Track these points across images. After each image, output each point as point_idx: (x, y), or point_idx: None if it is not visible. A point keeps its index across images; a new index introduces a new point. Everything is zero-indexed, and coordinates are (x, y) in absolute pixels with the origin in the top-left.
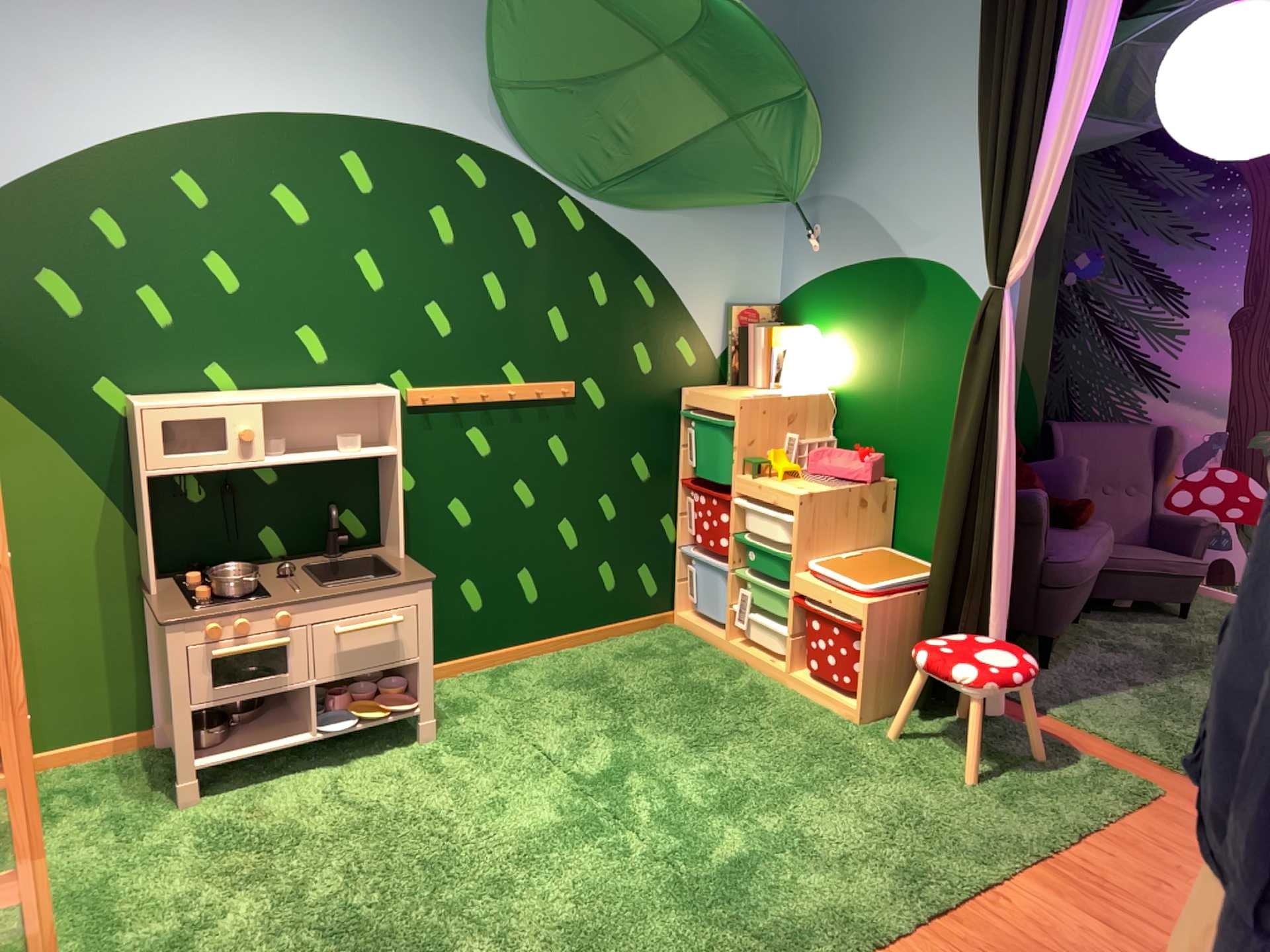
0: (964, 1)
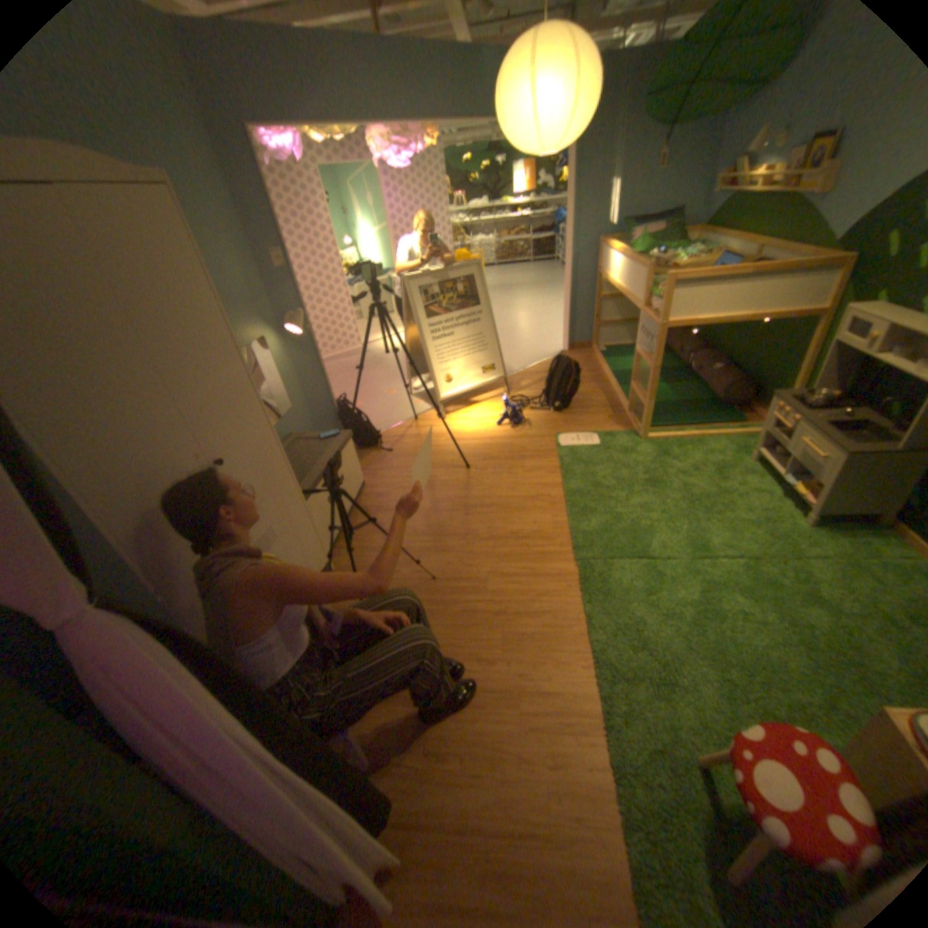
0: None
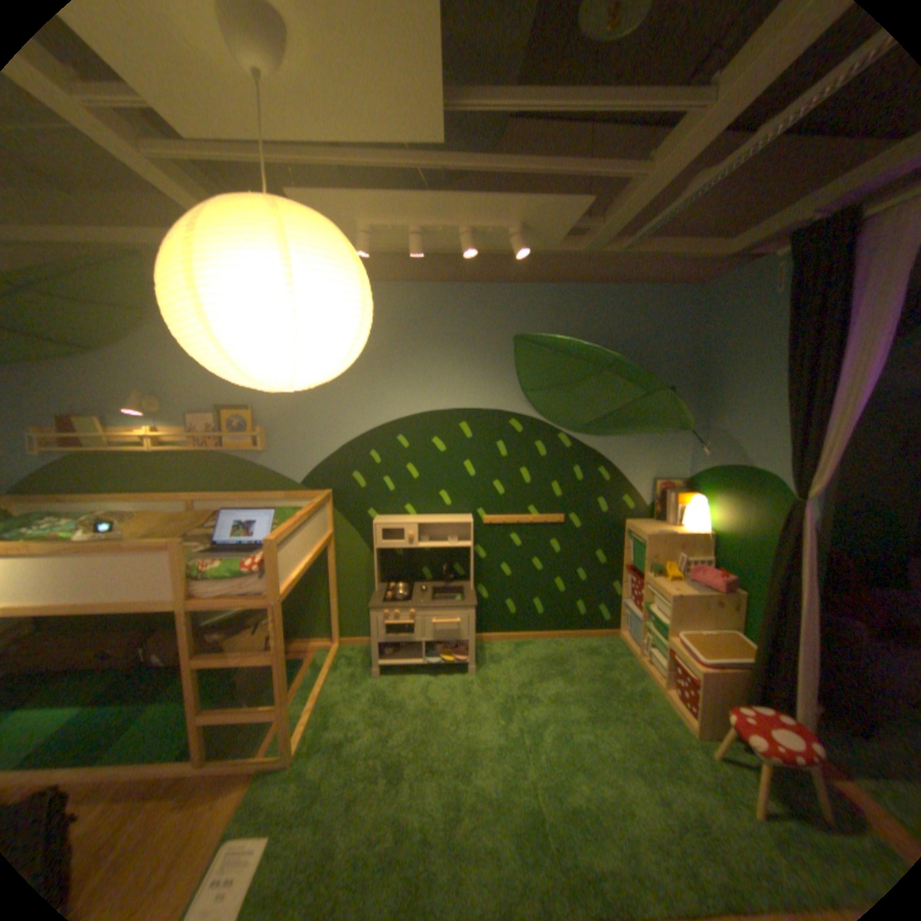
0: (789, 326)
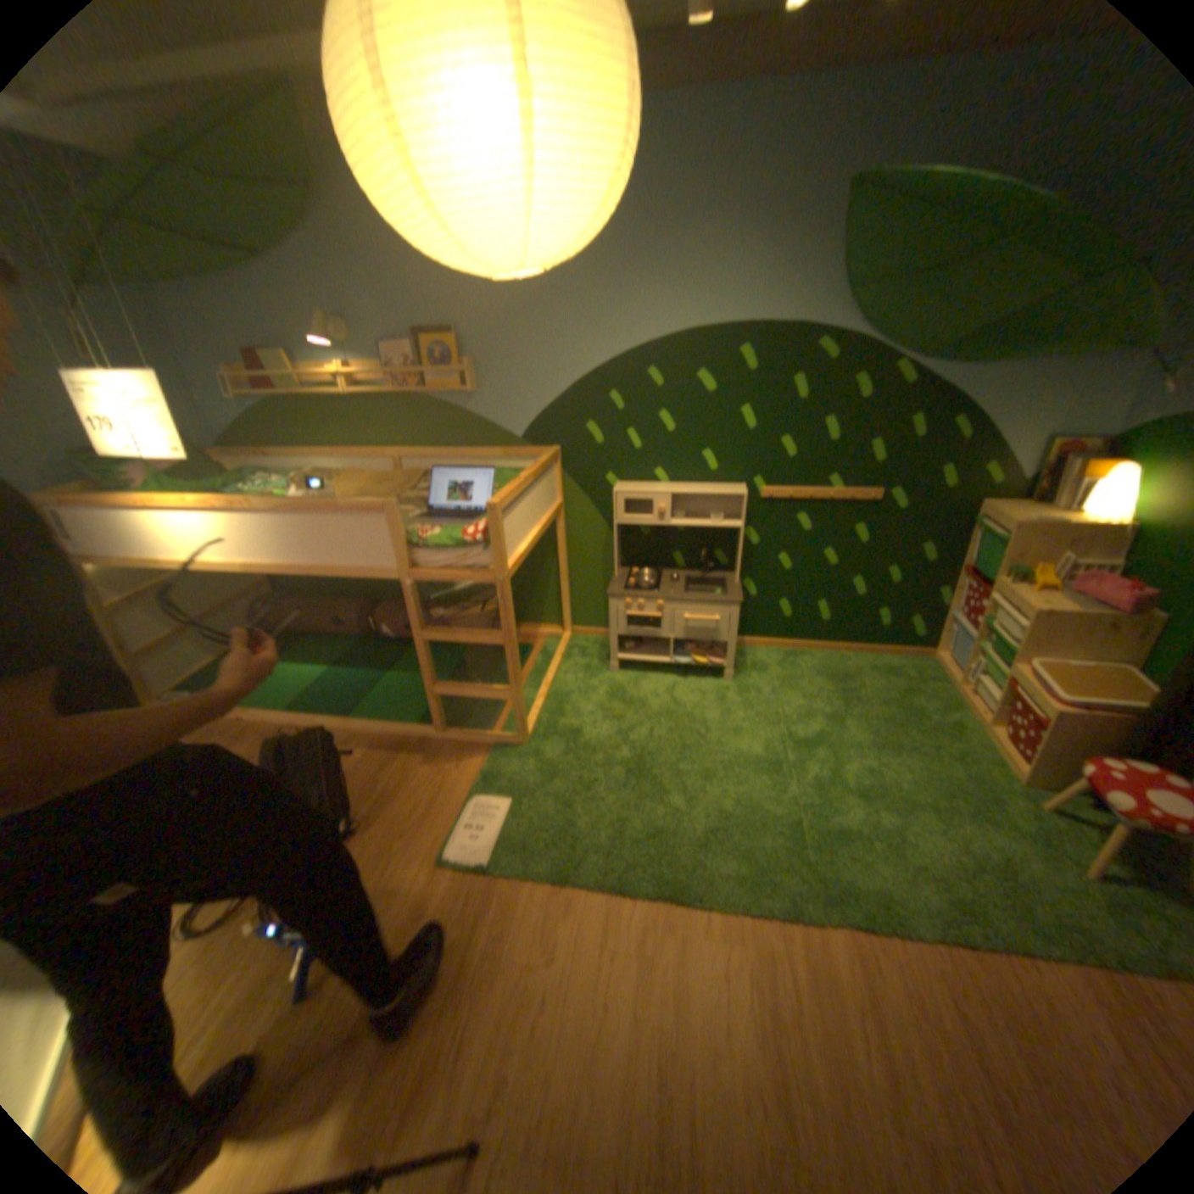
0: None
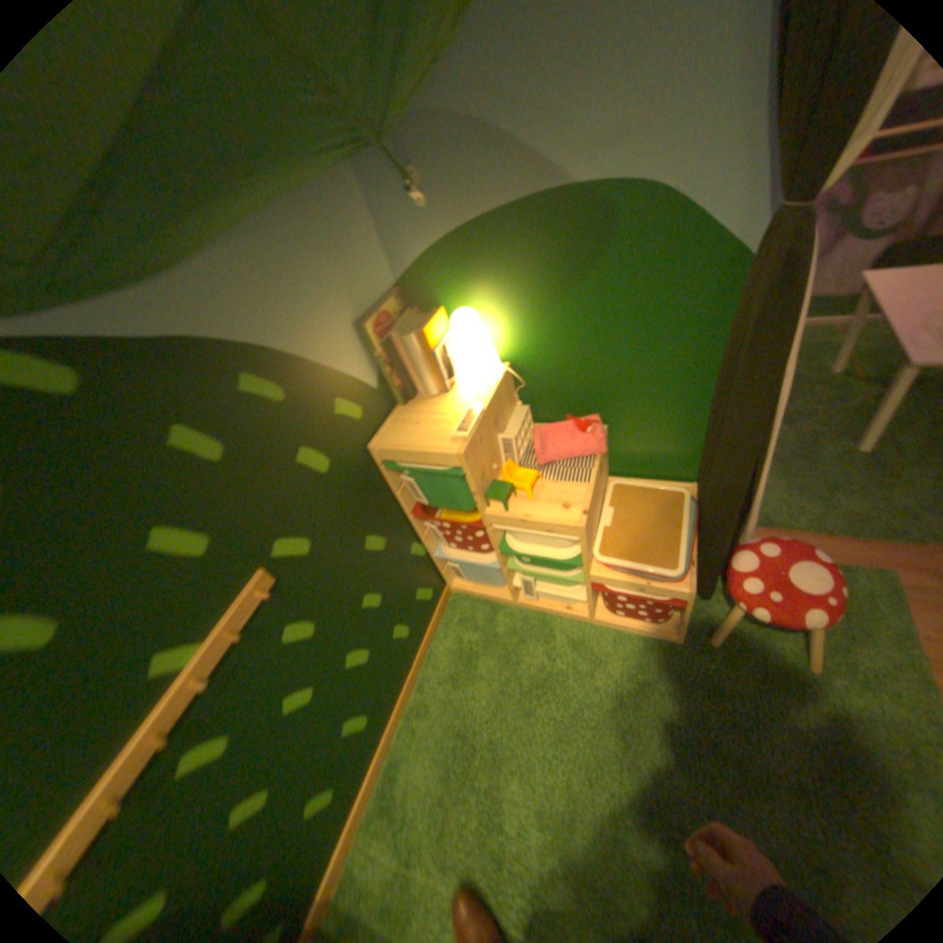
0: None
